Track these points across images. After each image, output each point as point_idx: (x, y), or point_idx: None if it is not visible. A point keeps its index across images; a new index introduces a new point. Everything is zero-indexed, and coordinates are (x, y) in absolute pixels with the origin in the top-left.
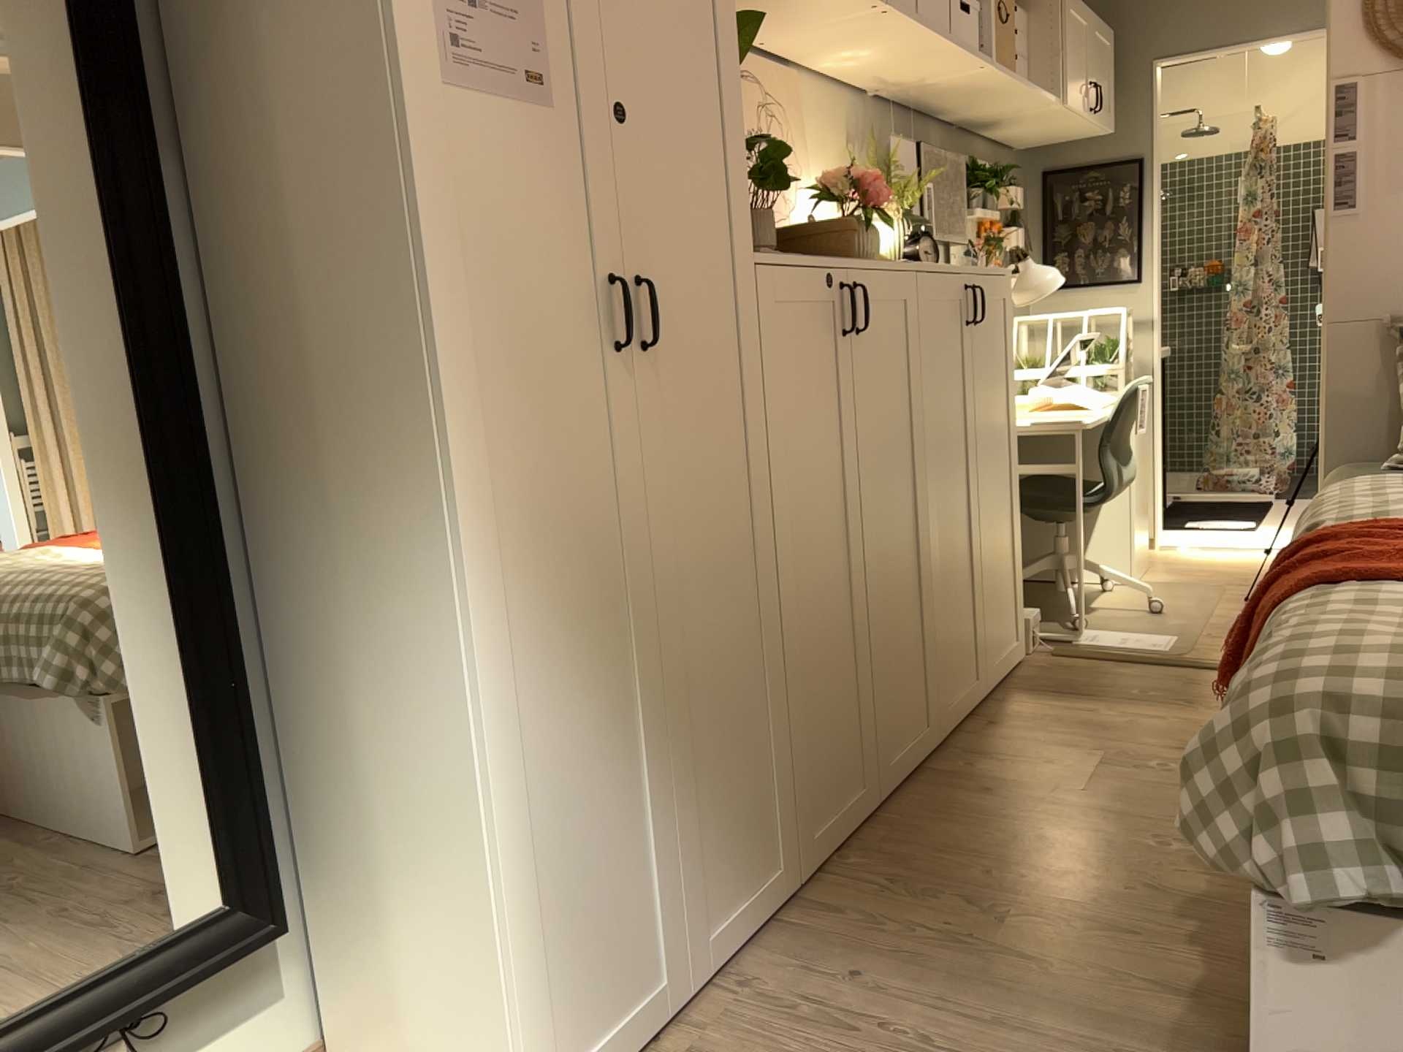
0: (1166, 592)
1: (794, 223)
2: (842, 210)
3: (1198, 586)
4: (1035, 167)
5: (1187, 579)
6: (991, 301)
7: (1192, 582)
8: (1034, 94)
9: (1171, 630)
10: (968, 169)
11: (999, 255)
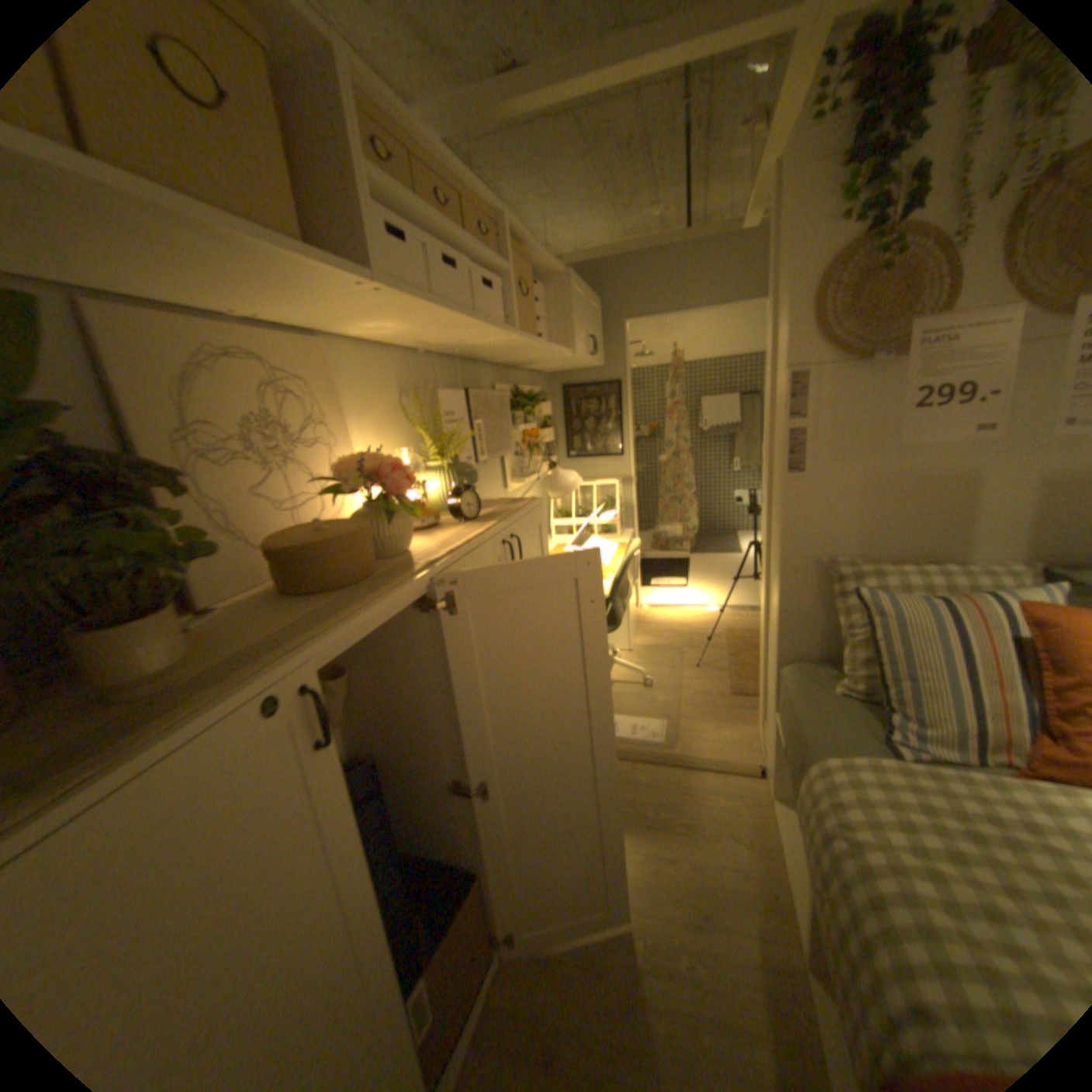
0: (649, 658)
1: (284, 542)
2: (367, 493)
3: (666, 649)
4: (559, 380)
5: (658, 642)
6: (528, 532)
7: (662, 646)
8: (553, 347)
9: (659, 709)
10: (513, 392)
11: (538, 444)
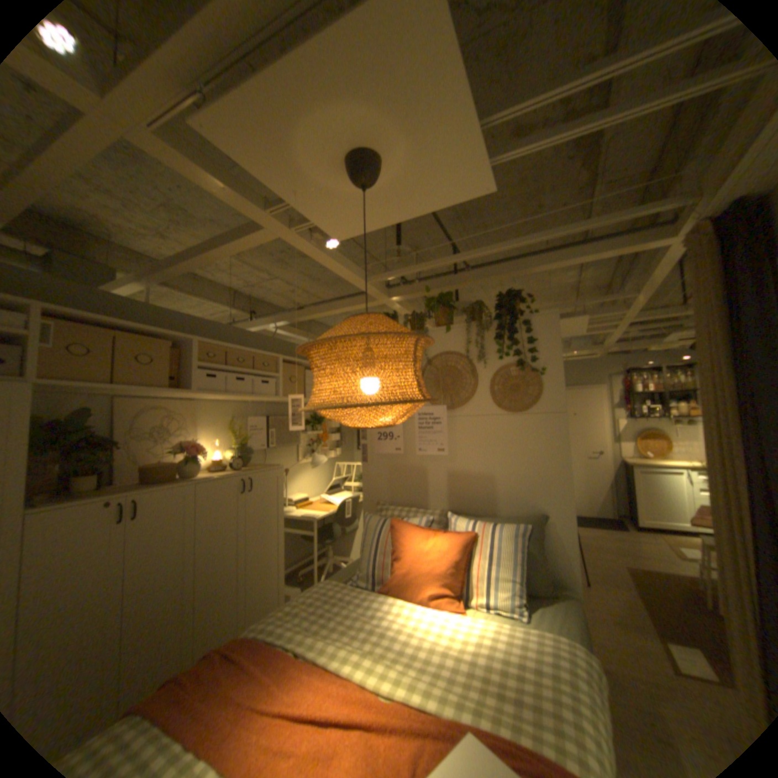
0: None
1: (141, 466)
2: (184, 454)
3: None
4: None
5: None
6: (264, 479)
7: None
8: None
9: None
10: (311, 416)
11: (330, 441)
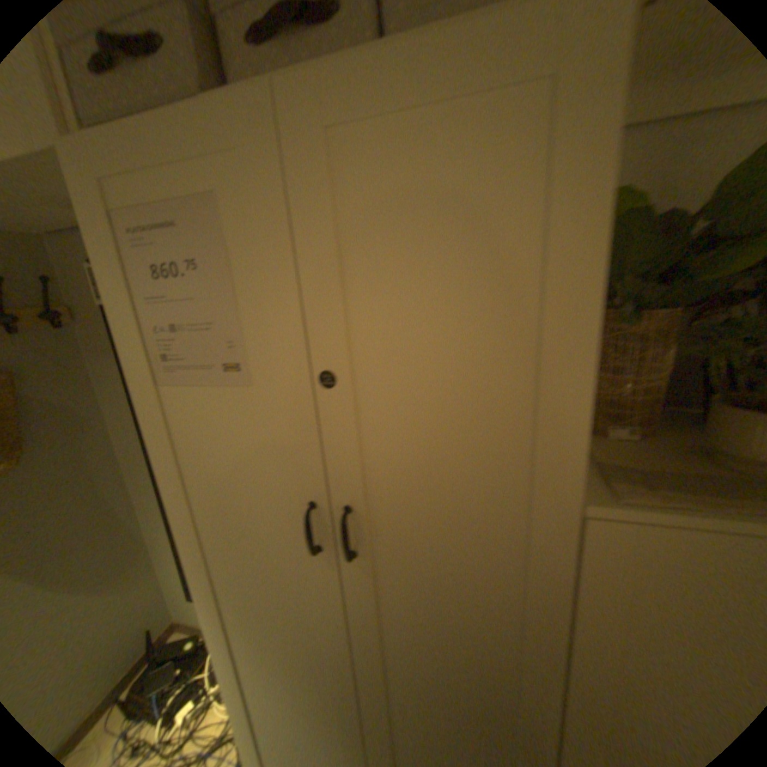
0: None
1: None
2: None
3: None
4: None
5: None
6: None
7: None
8: None
9: None
10: None
11: None
